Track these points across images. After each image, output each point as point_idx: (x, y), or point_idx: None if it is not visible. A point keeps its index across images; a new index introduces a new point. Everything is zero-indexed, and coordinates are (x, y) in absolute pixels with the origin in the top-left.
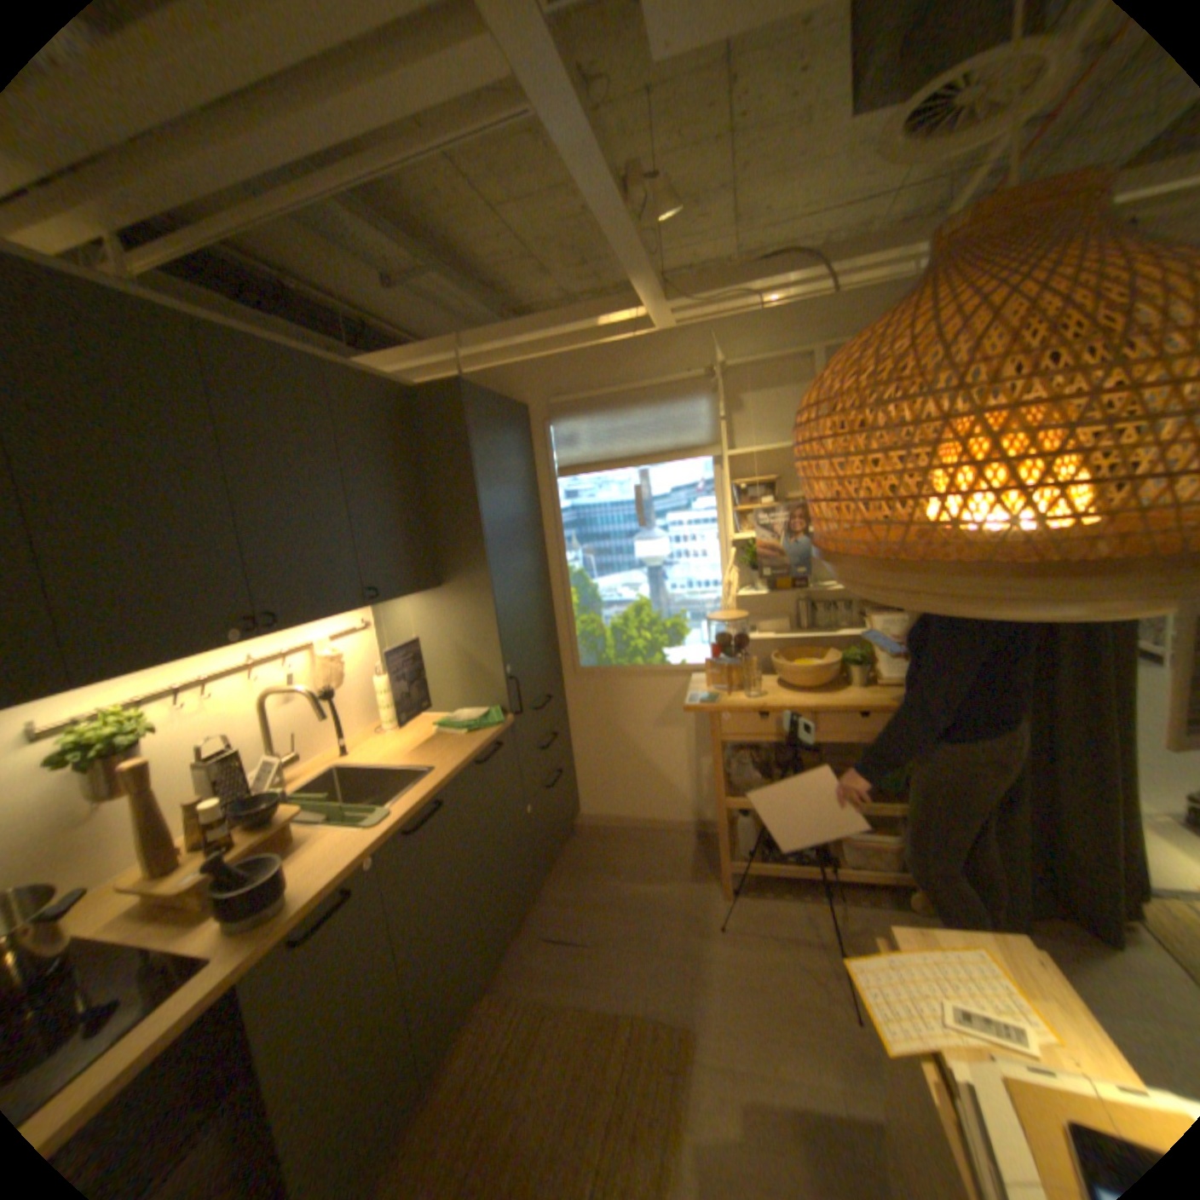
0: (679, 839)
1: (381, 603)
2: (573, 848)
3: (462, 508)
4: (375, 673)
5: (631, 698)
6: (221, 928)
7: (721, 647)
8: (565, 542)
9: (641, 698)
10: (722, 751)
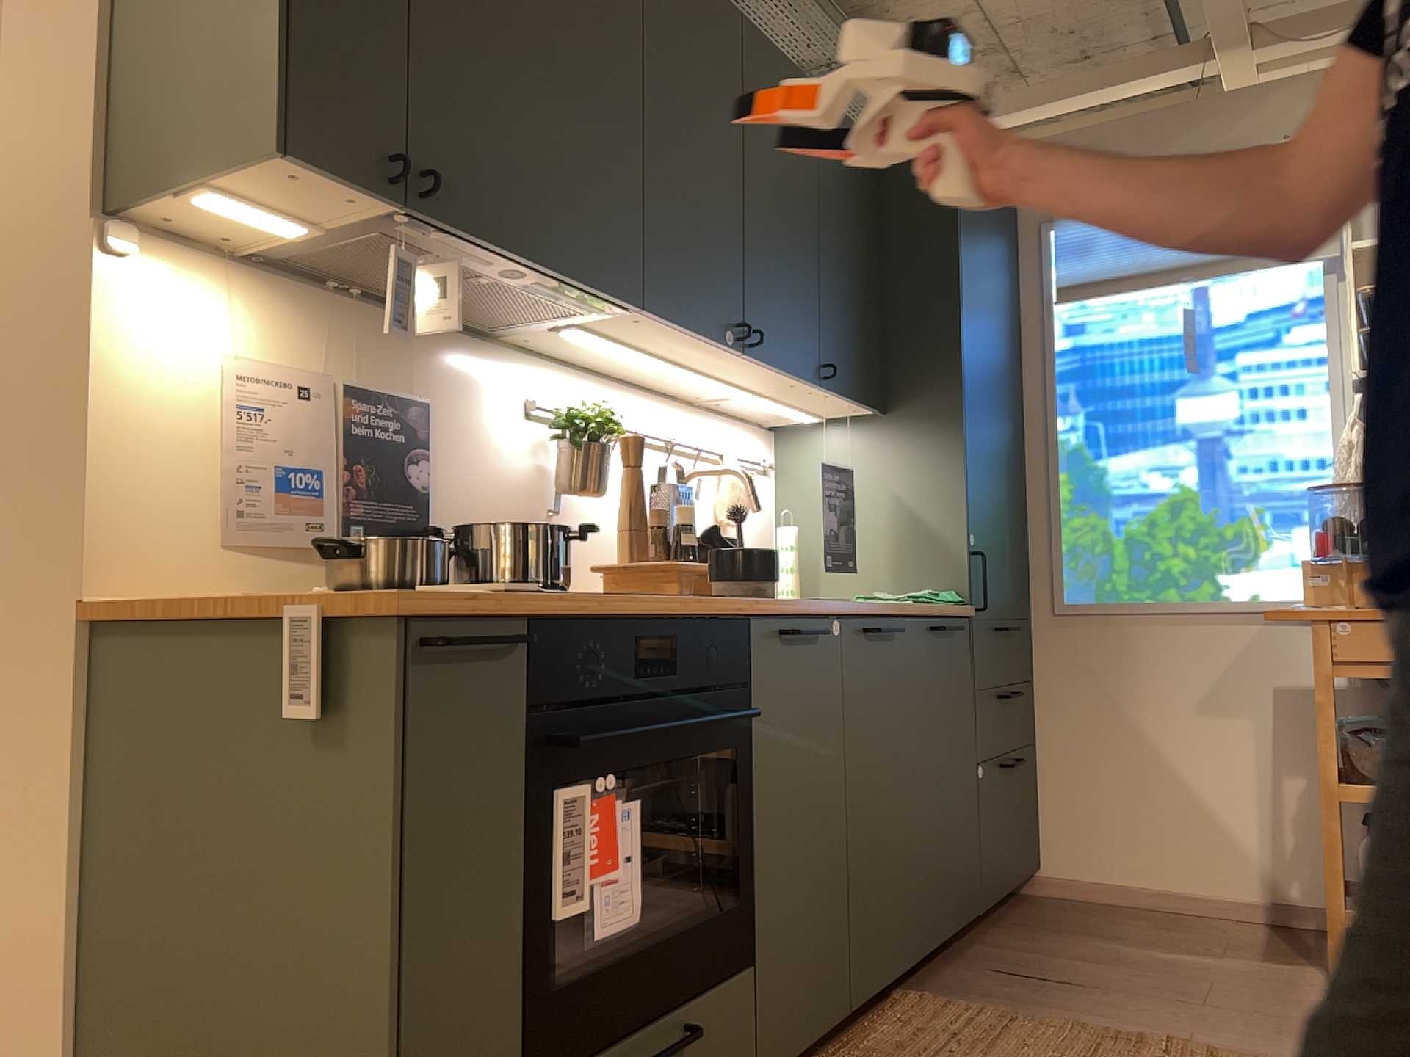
0: (1233, 924)
1: (830, 393)
2: (1031, 910)
3: (934, 301)
4: (779, 526)
5: (1153, 659)
6: (727, 583)
7: (1331, 542)
8: (1056, 399)
9: (1171, 659)
10: (1333, 689)
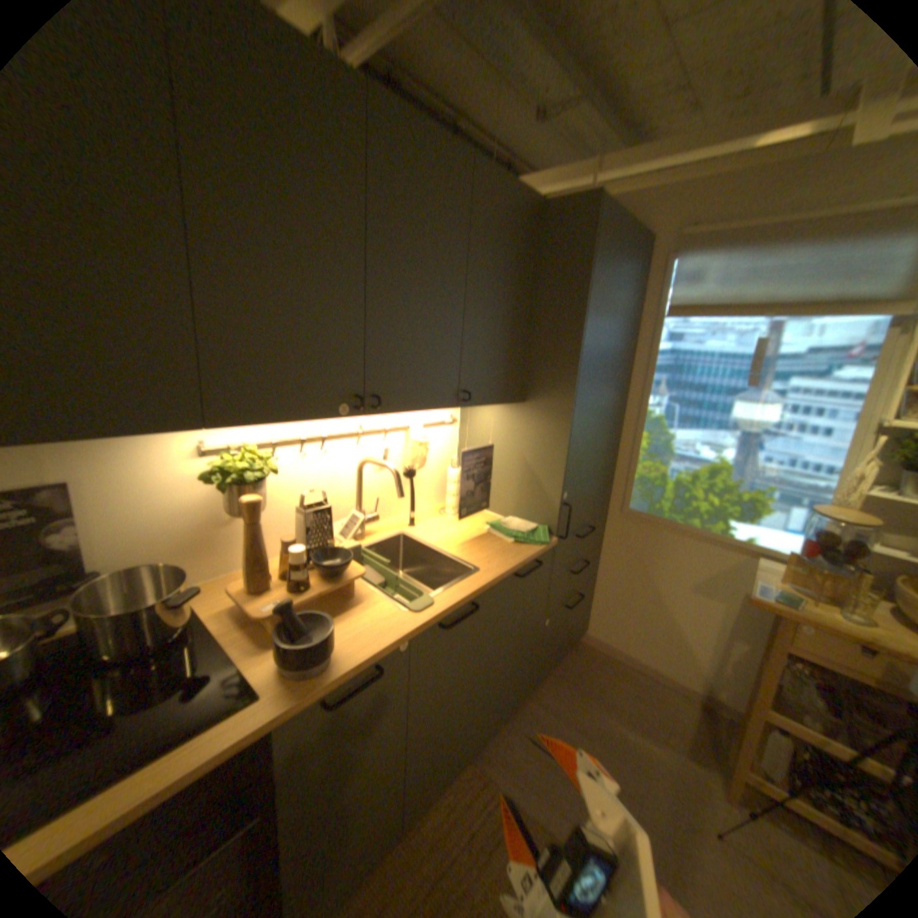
0: (682, 703)
1: (471, 407)
2: (574, 662)
3: (565, 330)
4: (451, 464)
5: (674, 555)
6: (276, 670)
7: (822, 547)
8: (652, 384)
9: (685, 559)
10: (787, 663)
